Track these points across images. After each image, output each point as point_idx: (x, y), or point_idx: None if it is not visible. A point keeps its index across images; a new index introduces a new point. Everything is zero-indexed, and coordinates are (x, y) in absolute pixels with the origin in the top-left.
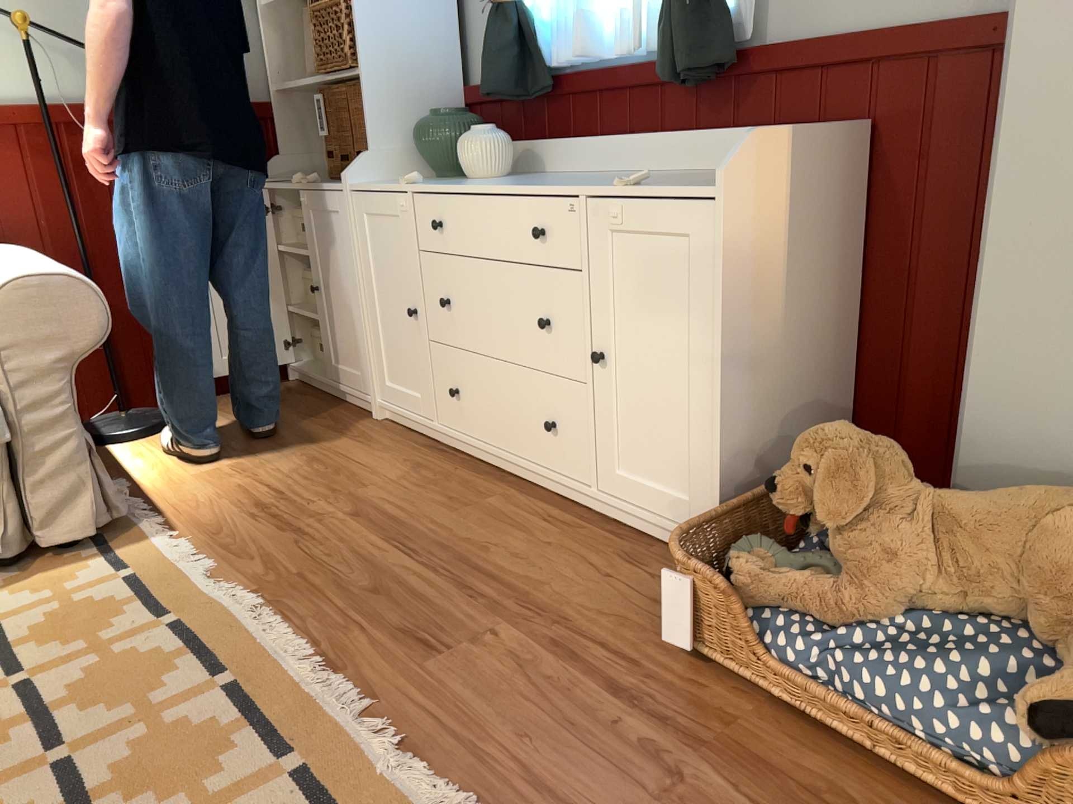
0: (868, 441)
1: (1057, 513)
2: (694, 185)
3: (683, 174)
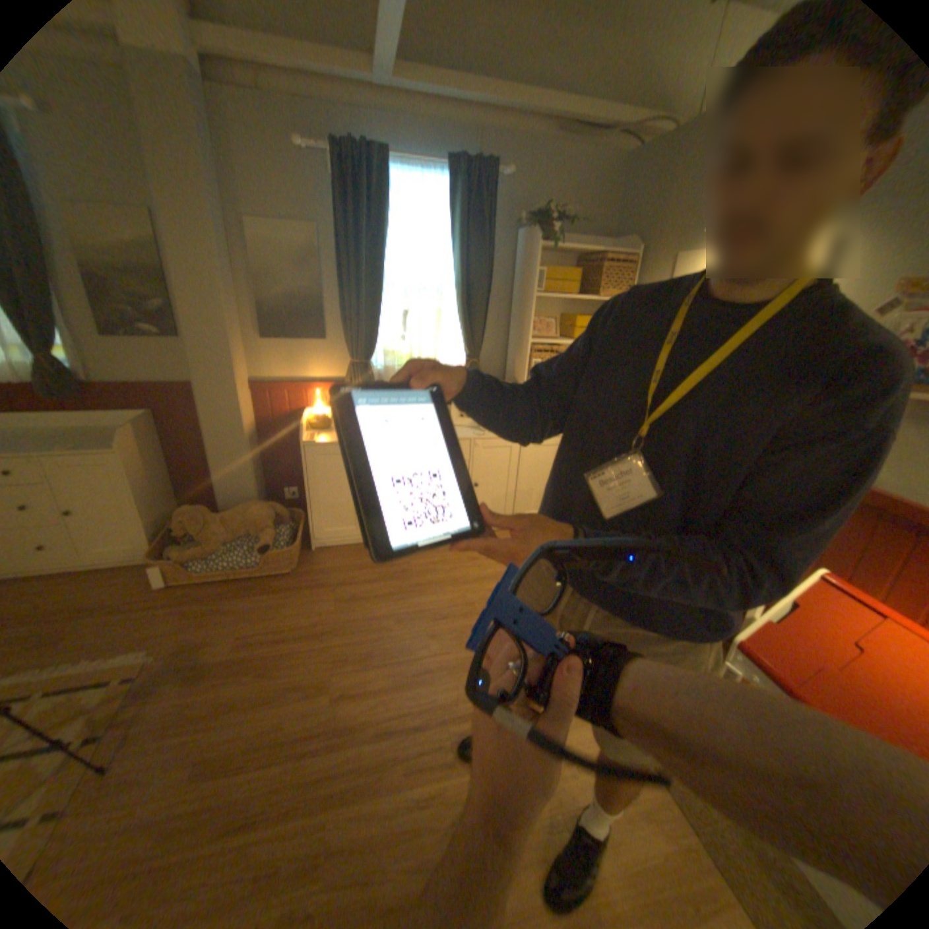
0: (195, 508)
1: (247, 509)
2: (99, 447)
3: (66, 430)
